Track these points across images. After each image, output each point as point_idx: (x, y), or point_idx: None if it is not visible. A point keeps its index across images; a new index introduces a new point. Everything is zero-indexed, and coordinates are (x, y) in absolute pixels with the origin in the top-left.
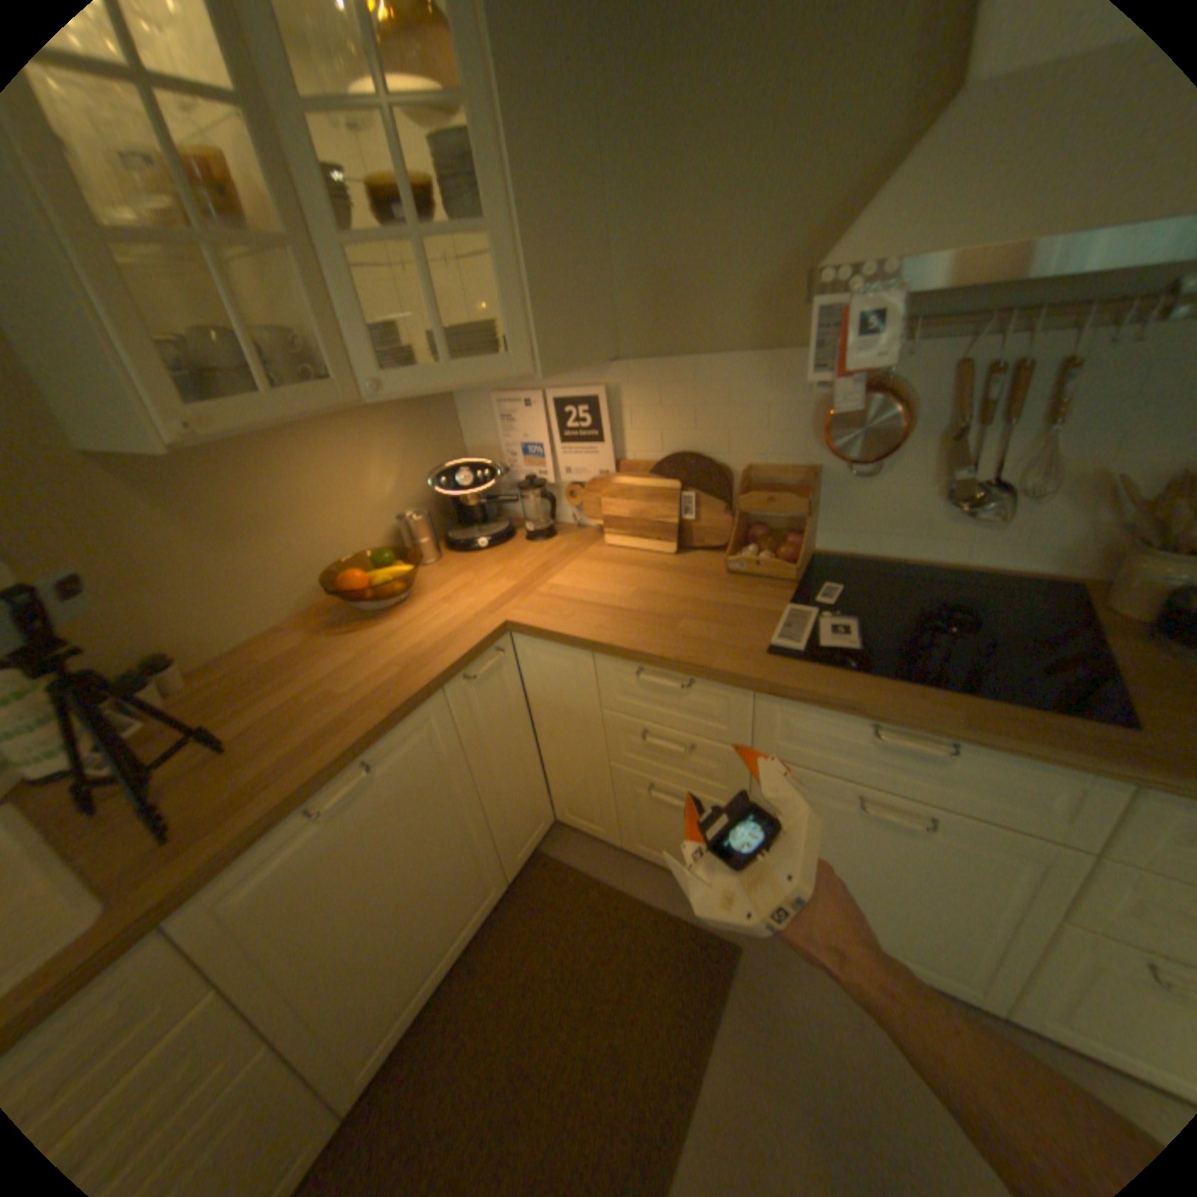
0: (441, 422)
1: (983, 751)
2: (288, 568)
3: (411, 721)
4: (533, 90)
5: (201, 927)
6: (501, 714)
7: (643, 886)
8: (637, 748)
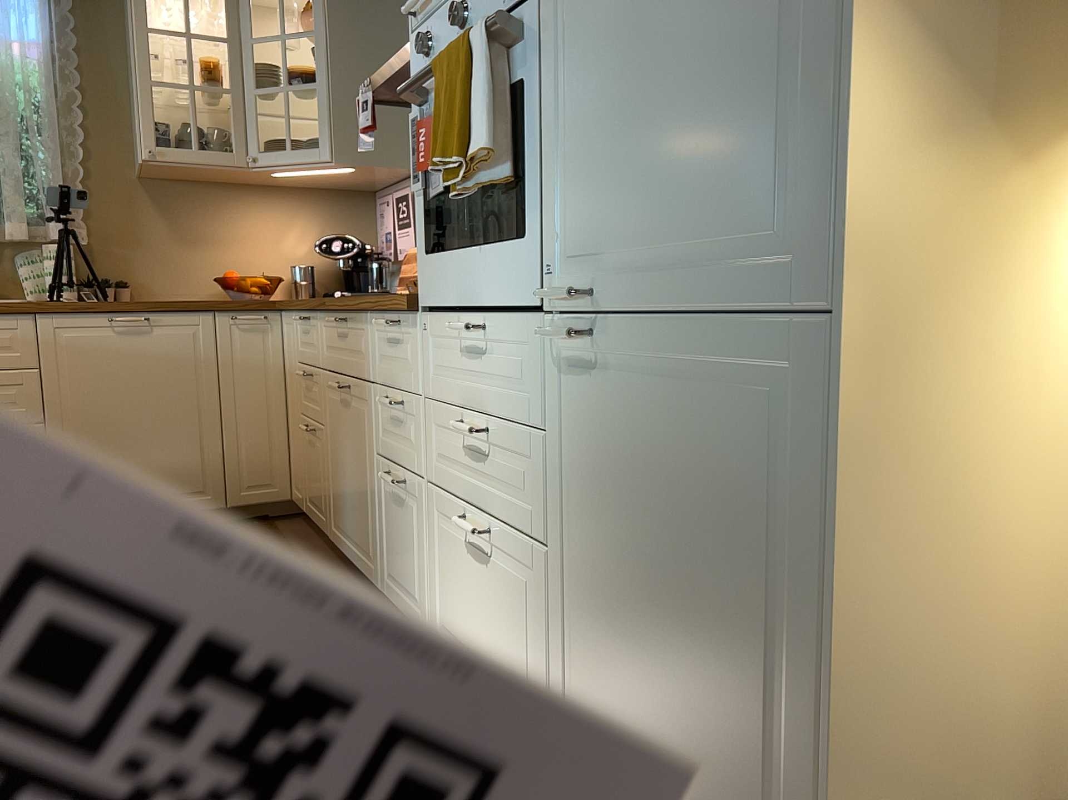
0: (359, 220)
1: (349, 318)
2: (211, 270)
3: (184, 316)
4: (359, 27)
5: (46, 332)
6: (256, 364)
7: (302, 543)
8: (303, 391)
